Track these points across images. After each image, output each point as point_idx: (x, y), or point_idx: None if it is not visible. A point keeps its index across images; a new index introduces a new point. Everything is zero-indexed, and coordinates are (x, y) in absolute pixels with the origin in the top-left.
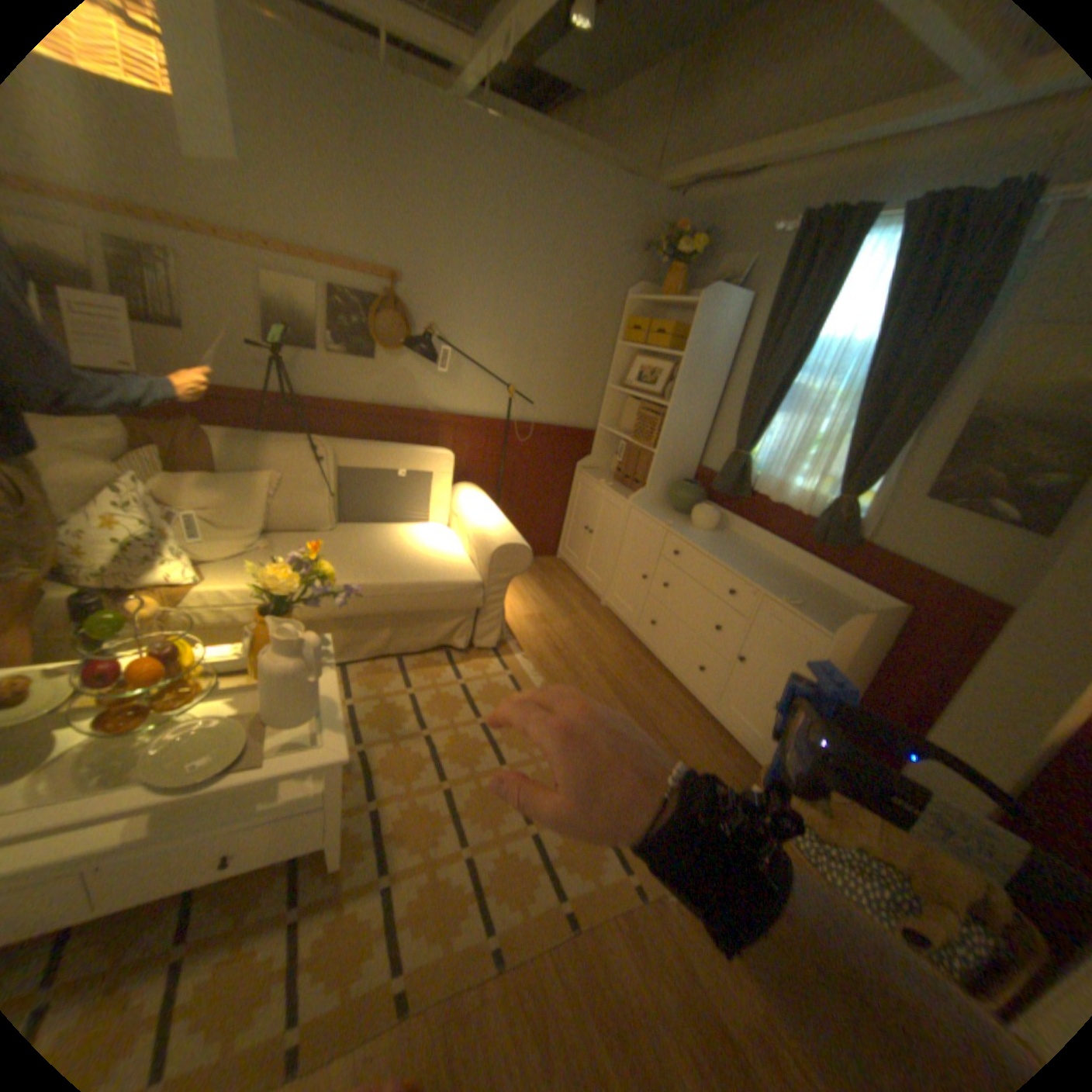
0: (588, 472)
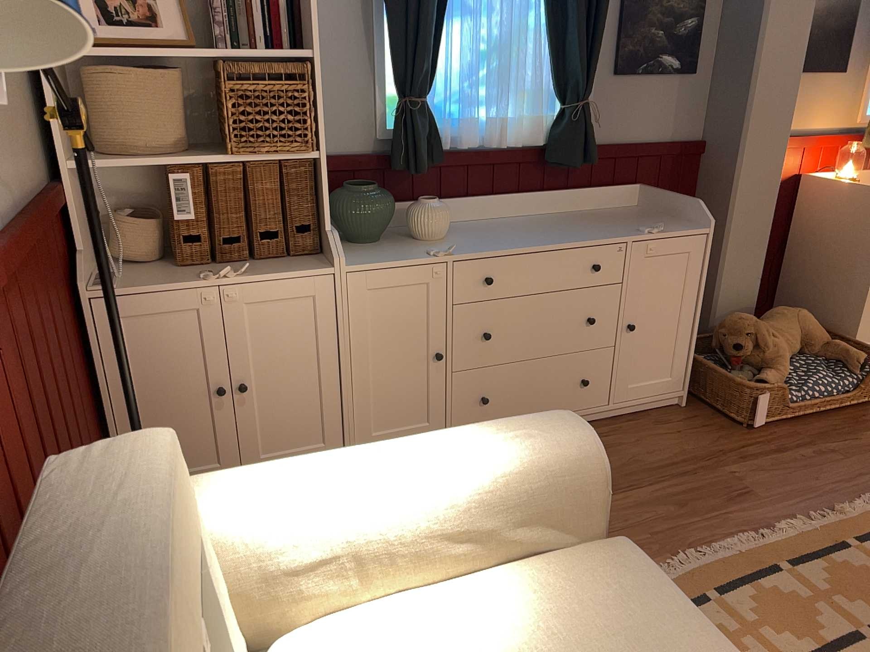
0: (119, 283)
